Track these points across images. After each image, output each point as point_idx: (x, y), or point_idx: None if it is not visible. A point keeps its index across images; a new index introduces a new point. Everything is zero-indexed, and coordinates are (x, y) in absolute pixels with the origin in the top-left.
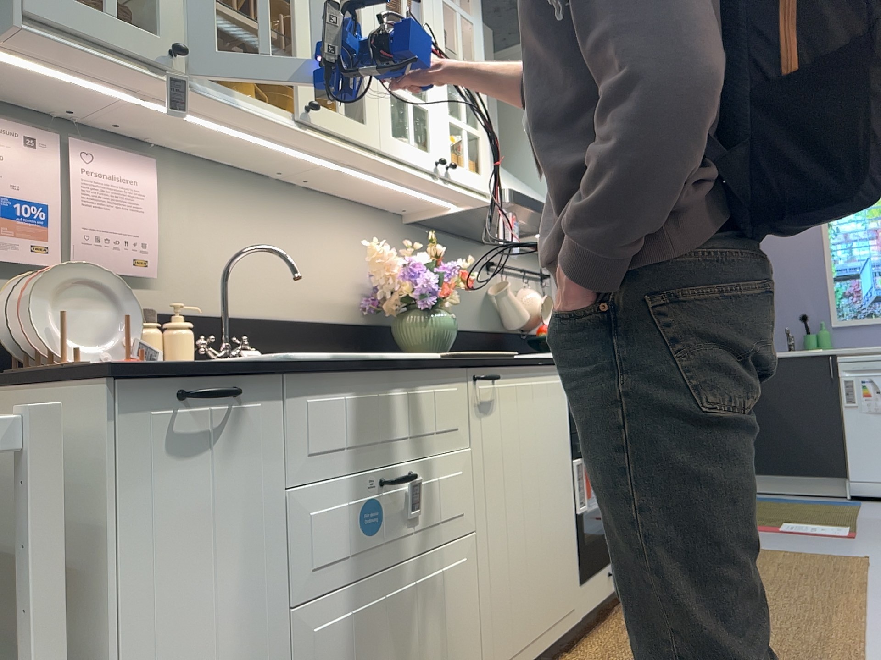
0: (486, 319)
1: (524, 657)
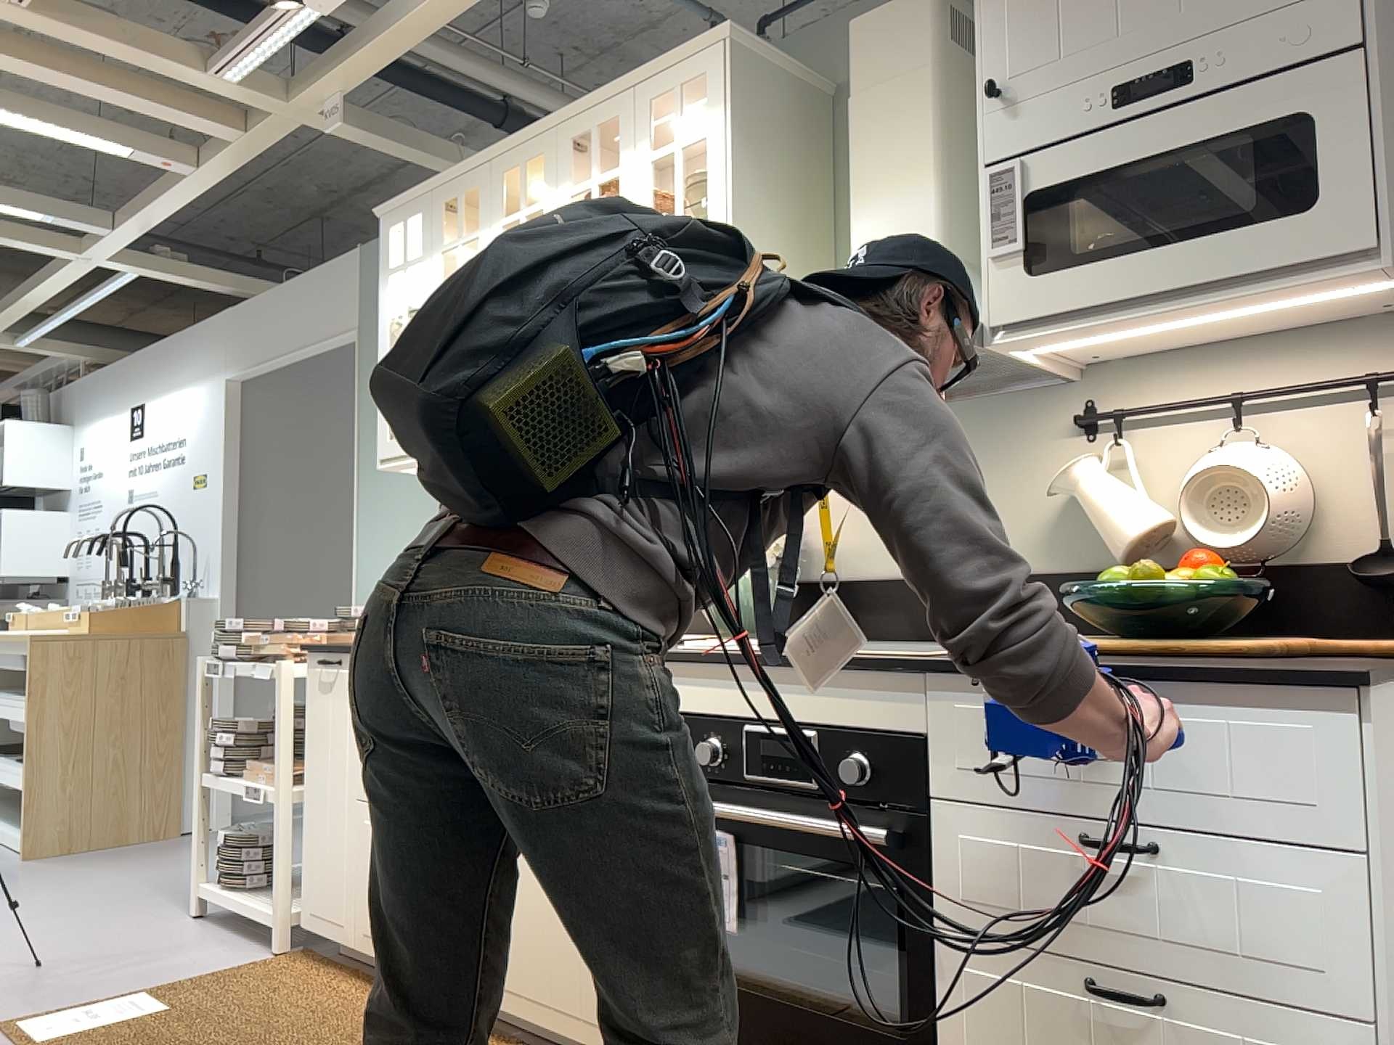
0: (1065, 546)
1: (540, 1015)
